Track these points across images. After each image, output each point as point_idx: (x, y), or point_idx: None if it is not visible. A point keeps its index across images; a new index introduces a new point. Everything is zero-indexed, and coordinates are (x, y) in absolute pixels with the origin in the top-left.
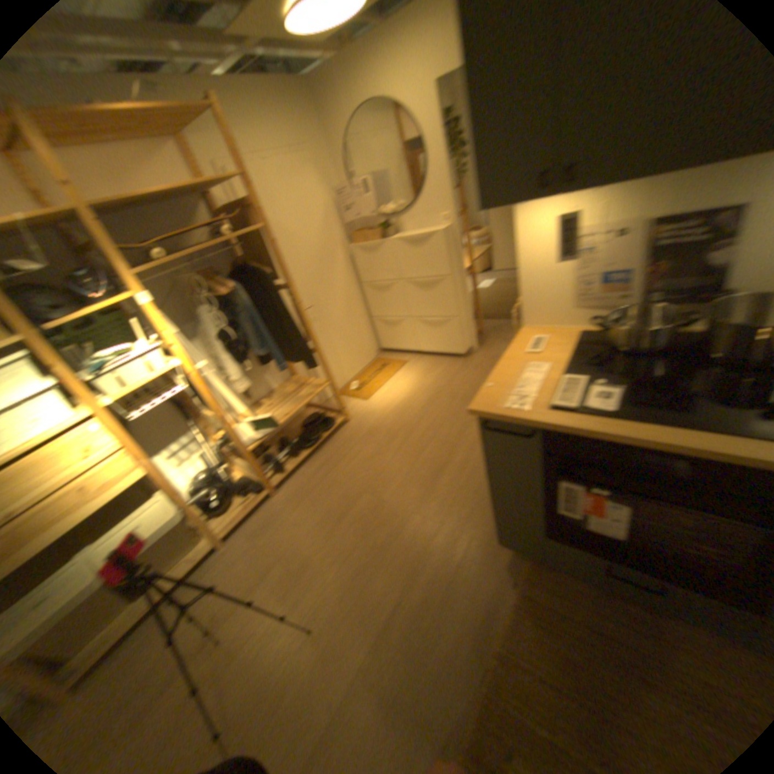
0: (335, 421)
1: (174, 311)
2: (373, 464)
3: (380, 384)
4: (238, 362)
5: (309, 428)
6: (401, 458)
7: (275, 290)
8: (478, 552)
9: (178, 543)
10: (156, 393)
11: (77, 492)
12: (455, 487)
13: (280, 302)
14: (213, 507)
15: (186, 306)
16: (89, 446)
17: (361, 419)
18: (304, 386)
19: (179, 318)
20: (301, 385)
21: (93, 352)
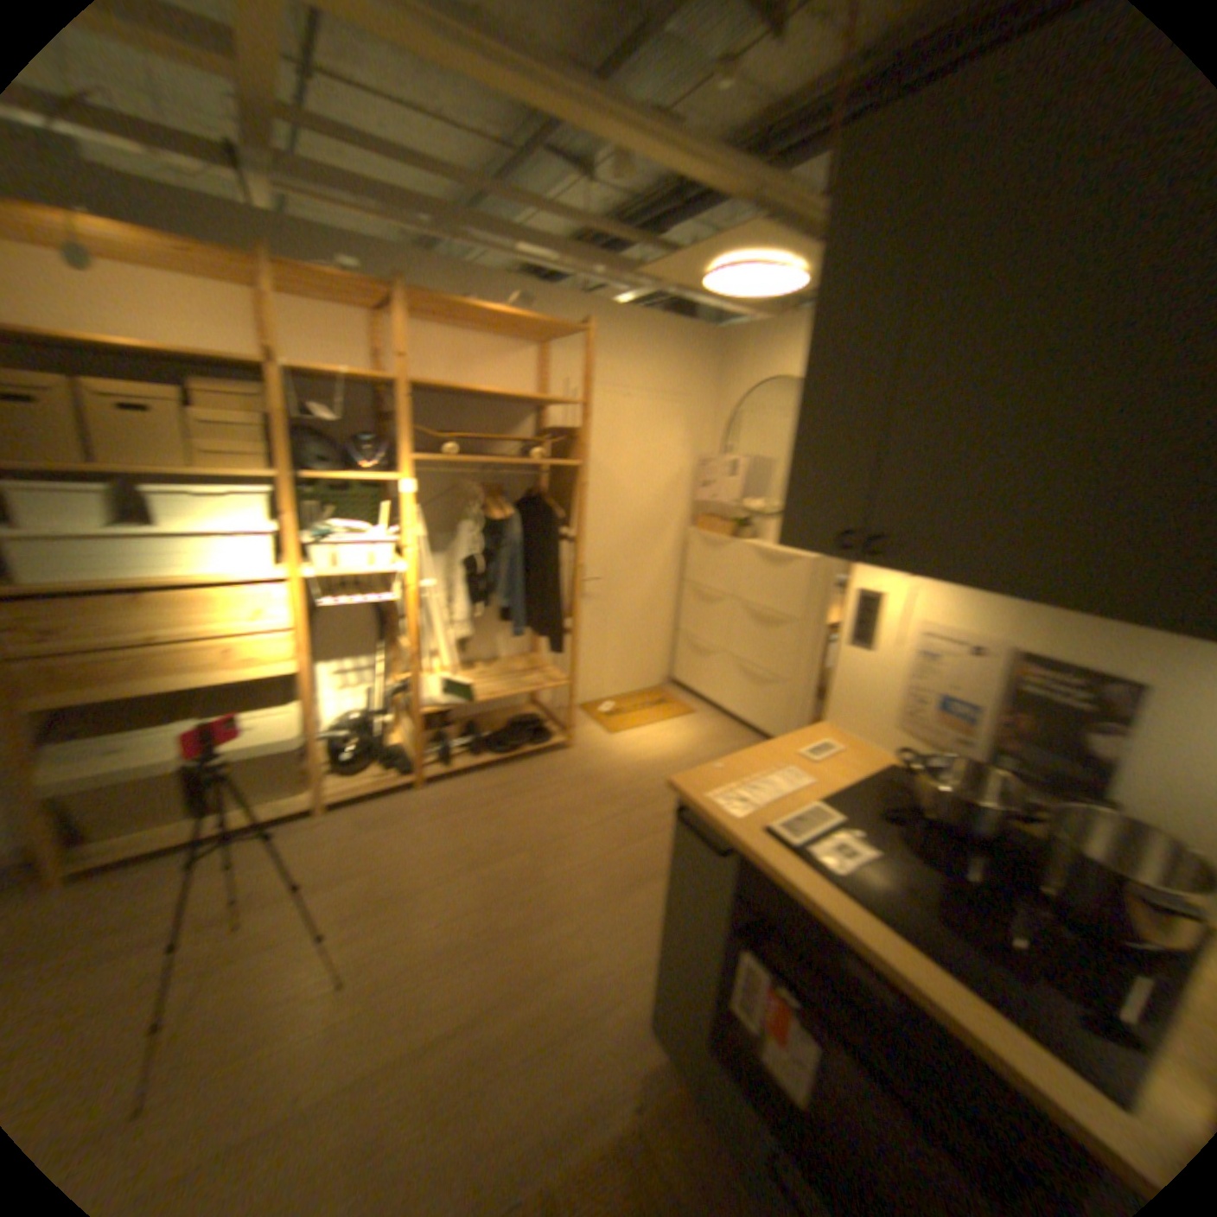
0: (552, 740)
1: (439, 515)
2: (562, 821)
3: (642, 723)
4: (472, 604)
5: (513, 730)
6: (603, 836)
7: (557, 541)
8: (619, 1030)
9: (279, 781)
10: (363, 592)
11: (221, 655)
12: (649, 918)
13: (556, 556)
14: (342, 762)
15: (455, 516)
16: (264, 612)
17: (588, 756)
18: (537, 673)
19: (439, 525)
20: (535, 670)
21: (331, 520)
